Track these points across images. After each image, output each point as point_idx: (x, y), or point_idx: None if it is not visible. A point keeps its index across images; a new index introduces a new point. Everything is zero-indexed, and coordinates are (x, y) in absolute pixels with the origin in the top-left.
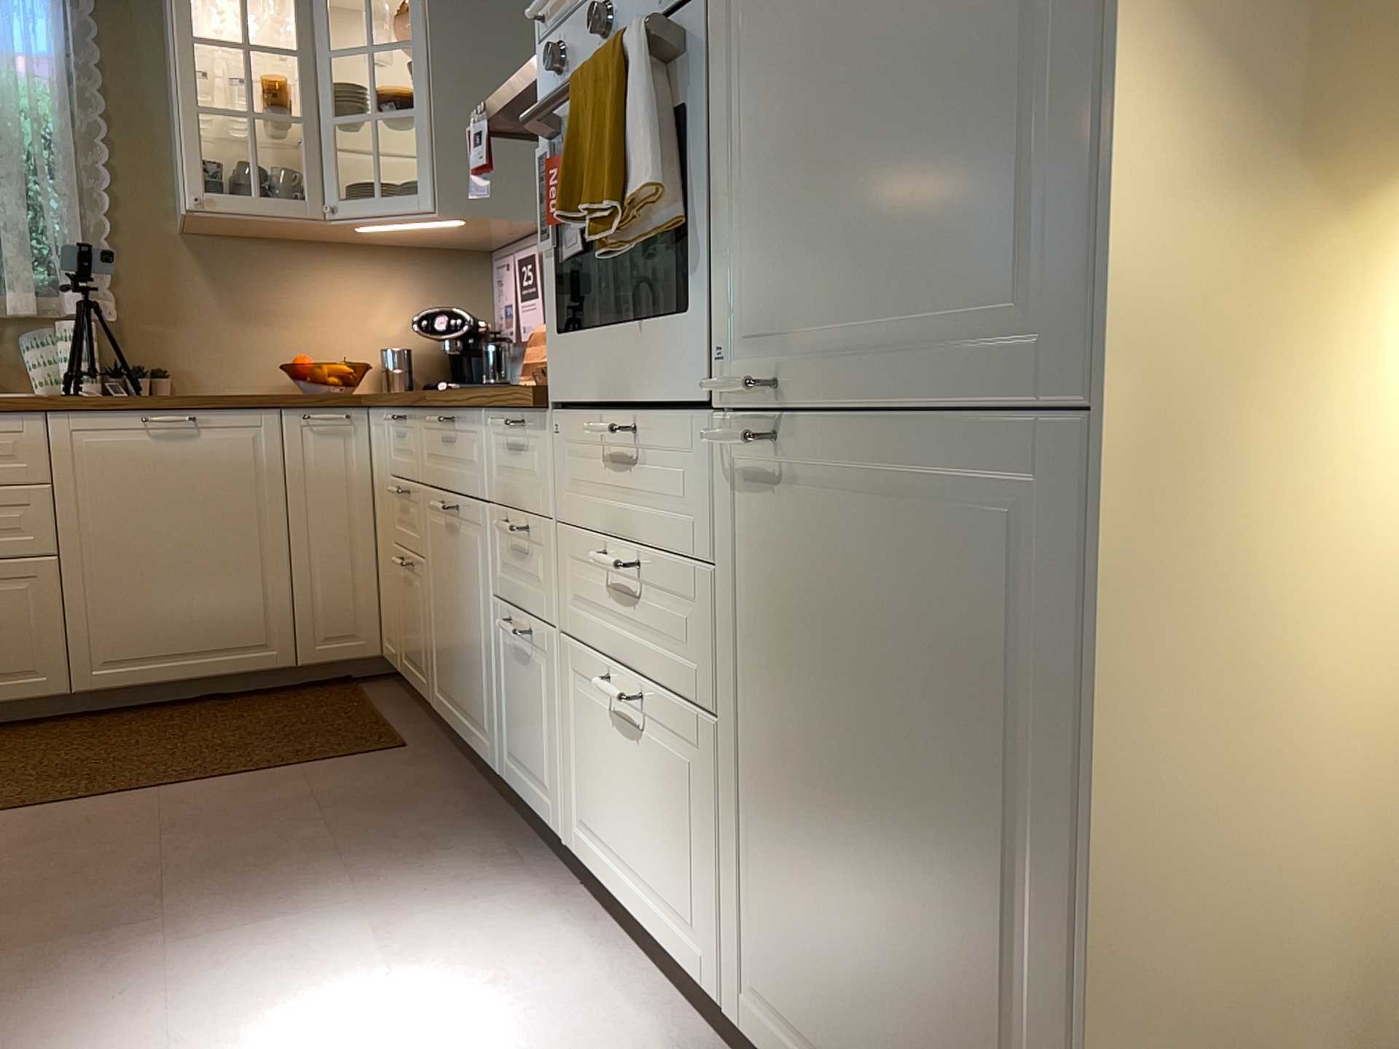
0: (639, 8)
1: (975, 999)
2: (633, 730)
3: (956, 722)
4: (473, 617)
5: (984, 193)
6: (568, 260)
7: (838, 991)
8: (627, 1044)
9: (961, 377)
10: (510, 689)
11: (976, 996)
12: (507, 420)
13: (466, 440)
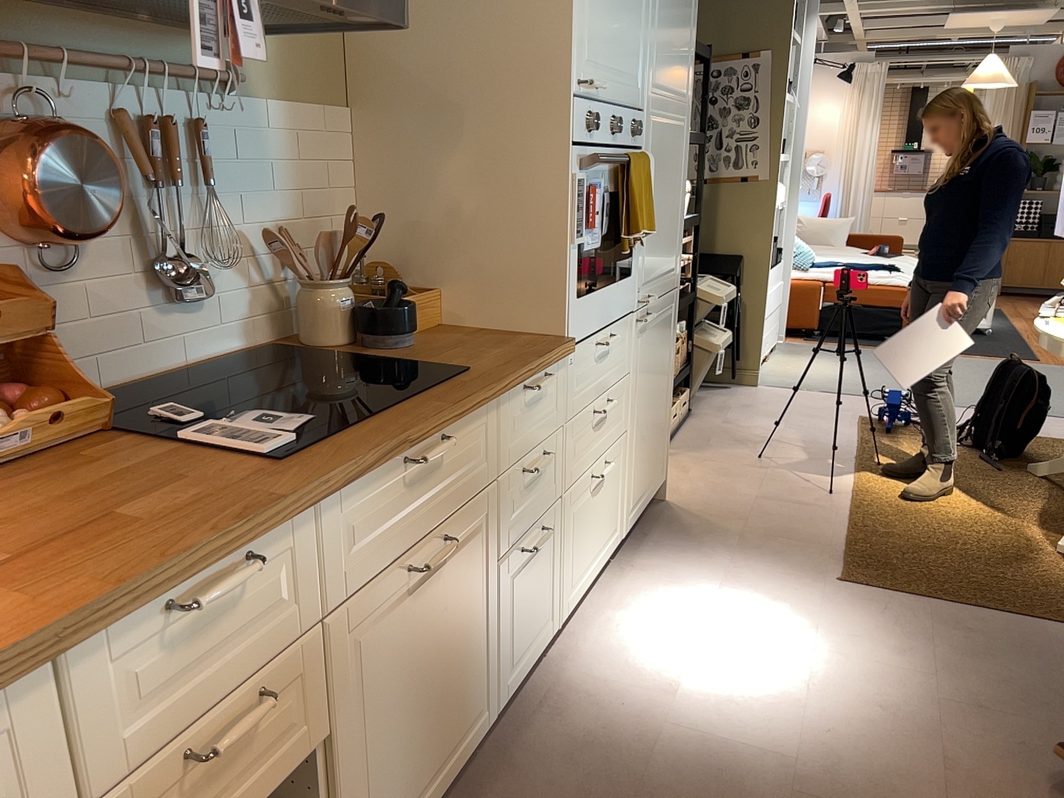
0: (624, 134)
1: (662, 424)
2: (599, 484)
3: (664, 364)
4: (464, 628)
5: (673, 242)
6: (583, 251)
7: (646, 467)
8: (628, 591)
9: (669, 284)
10: (515, 609)
11: (662, 423)
12: (526, 384)
13: (461, 446)
